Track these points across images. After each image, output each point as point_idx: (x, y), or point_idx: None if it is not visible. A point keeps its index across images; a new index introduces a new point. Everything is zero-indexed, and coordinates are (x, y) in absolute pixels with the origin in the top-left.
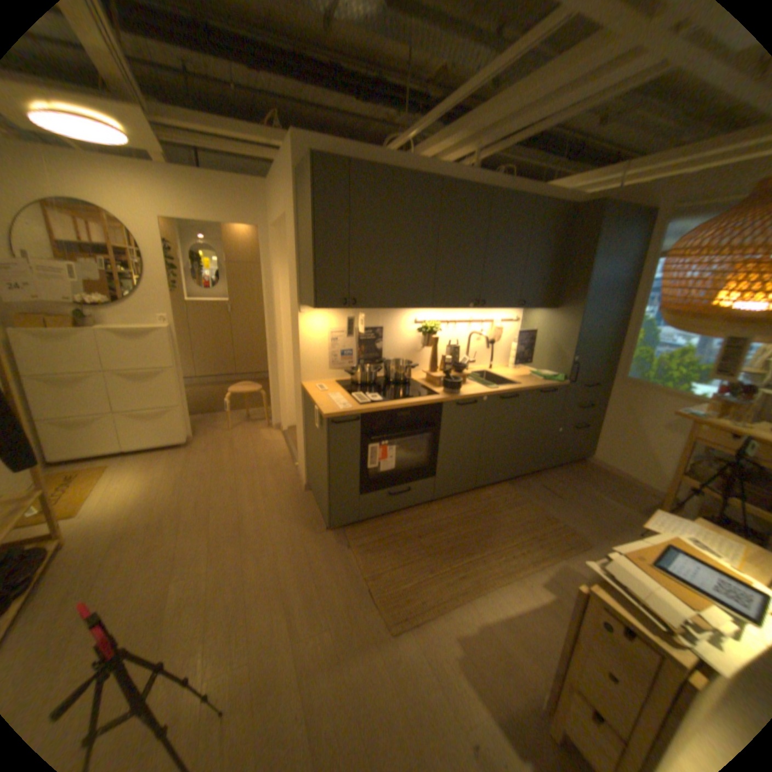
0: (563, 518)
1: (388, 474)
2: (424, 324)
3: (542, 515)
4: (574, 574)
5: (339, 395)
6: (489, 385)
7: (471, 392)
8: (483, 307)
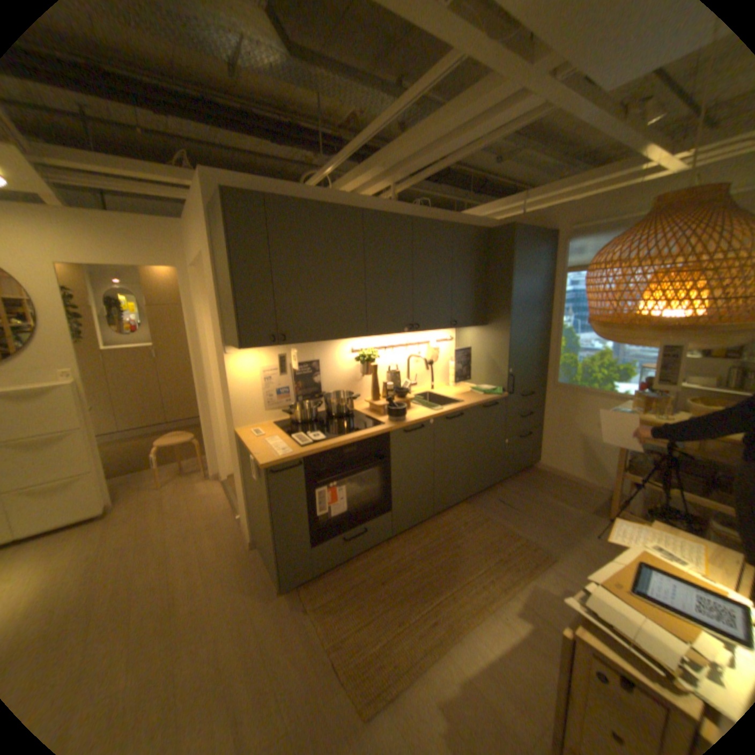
0: (524, 533)
1: (342, 517)
2: (362, 352)
3: (503, 533)
4: (545, 594)
5: (278, 438)
6: (434, 406)
7: (417, 416)
8: (418, 330)
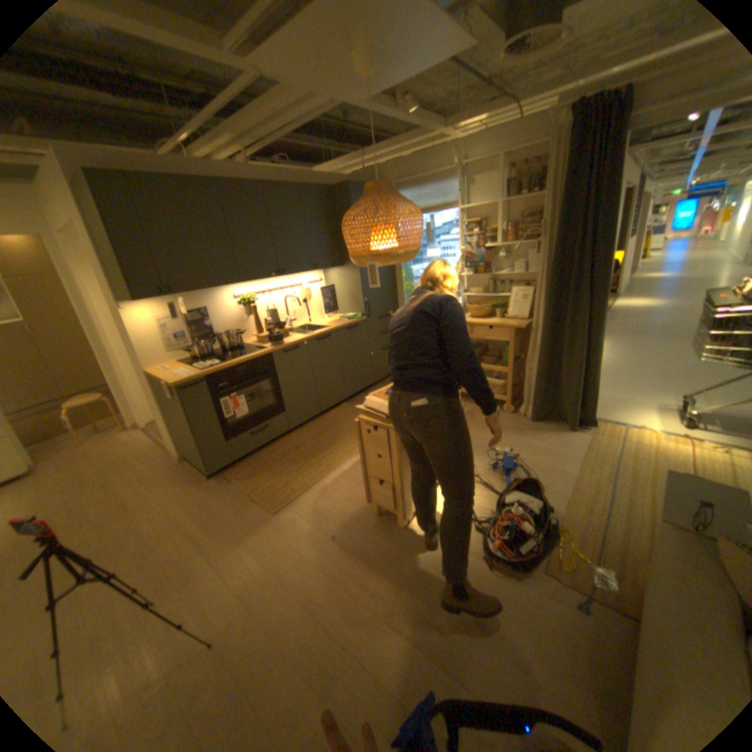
0: None
1: (246, 420)
2: (242, 297)
3: None
4: None
5: (181, 369)
6: (307, 333)
7: (293, 340)
8: (287, 275)
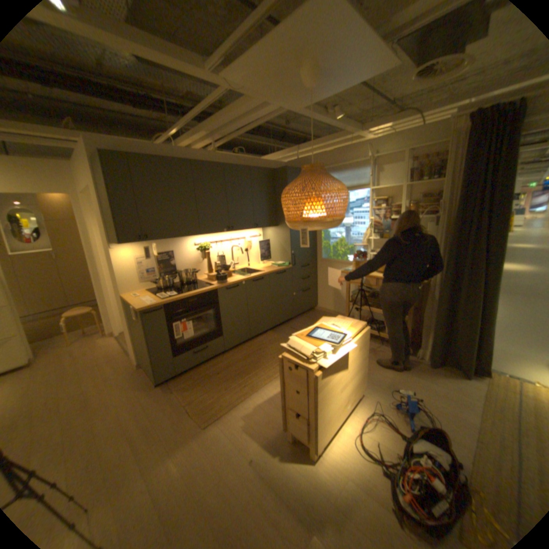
0: None
1: (191, 341)
2: (200, 245)
3: None
4: None
5: (148, 297)
6: (246, 275)
7: (234, 280)
8: (235, 230)
